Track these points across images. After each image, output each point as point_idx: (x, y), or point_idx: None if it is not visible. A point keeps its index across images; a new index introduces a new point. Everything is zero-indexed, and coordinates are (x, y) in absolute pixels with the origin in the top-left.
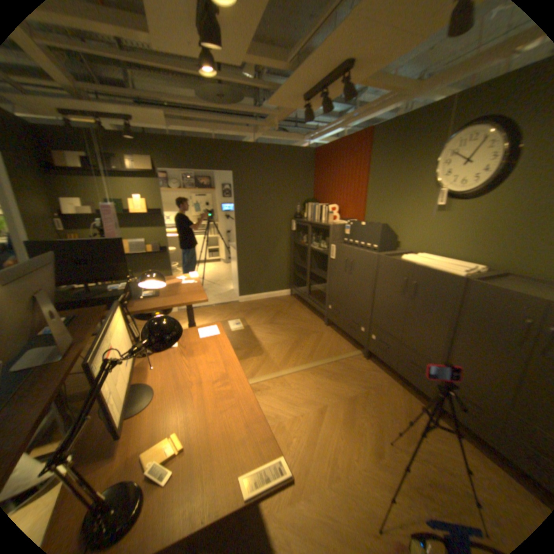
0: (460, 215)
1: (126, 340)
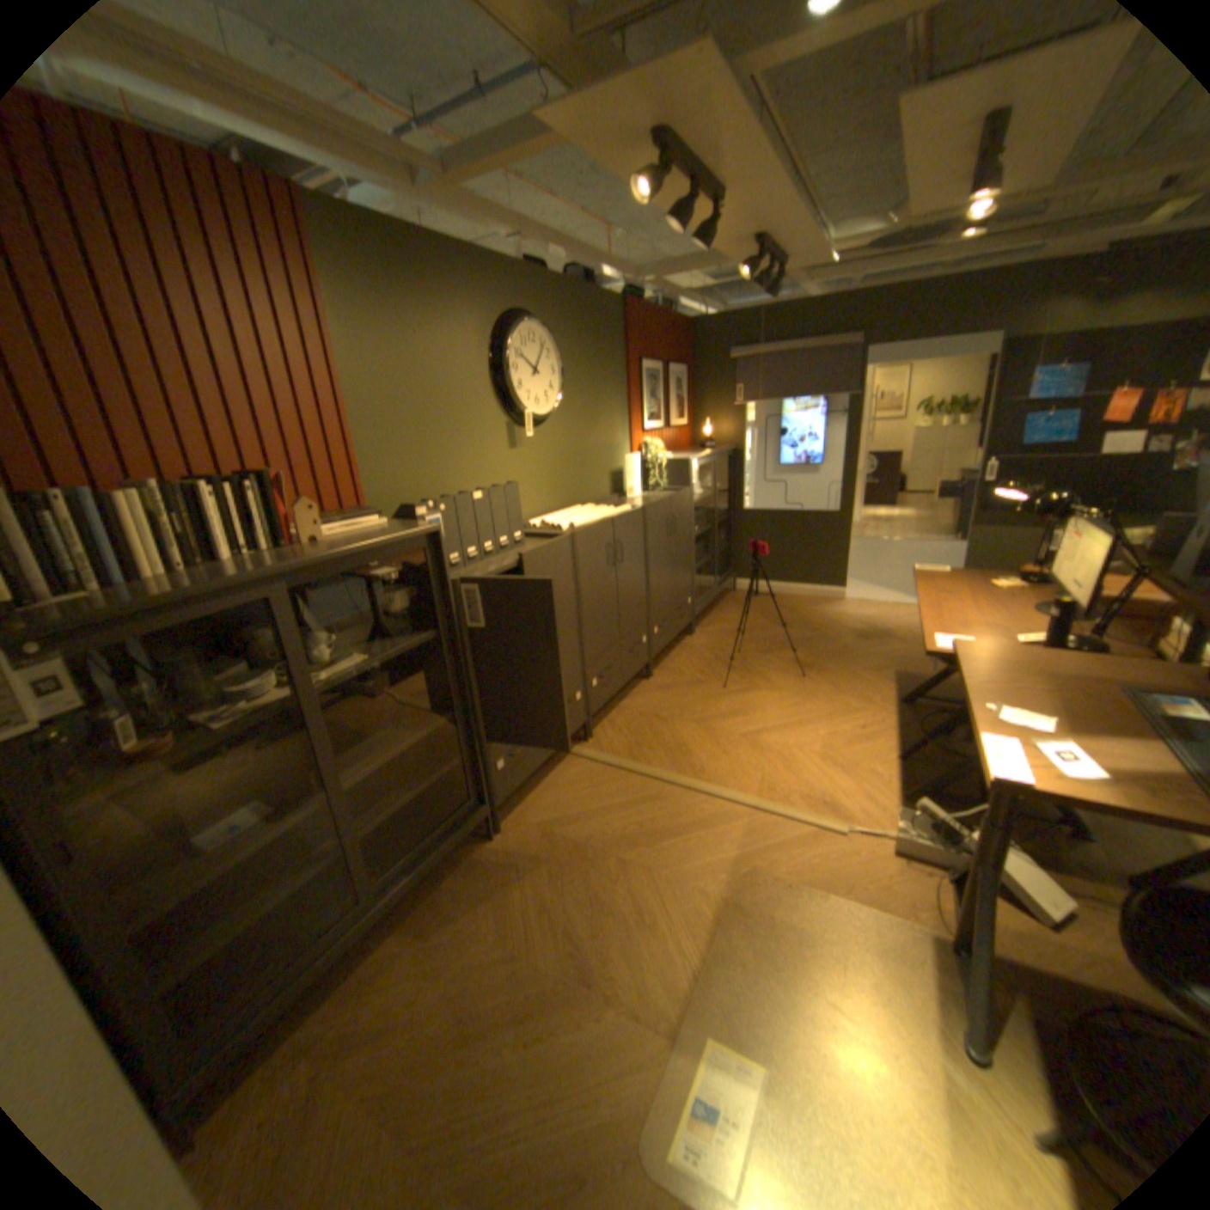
0: (533, 451)
1: (1091, 576)
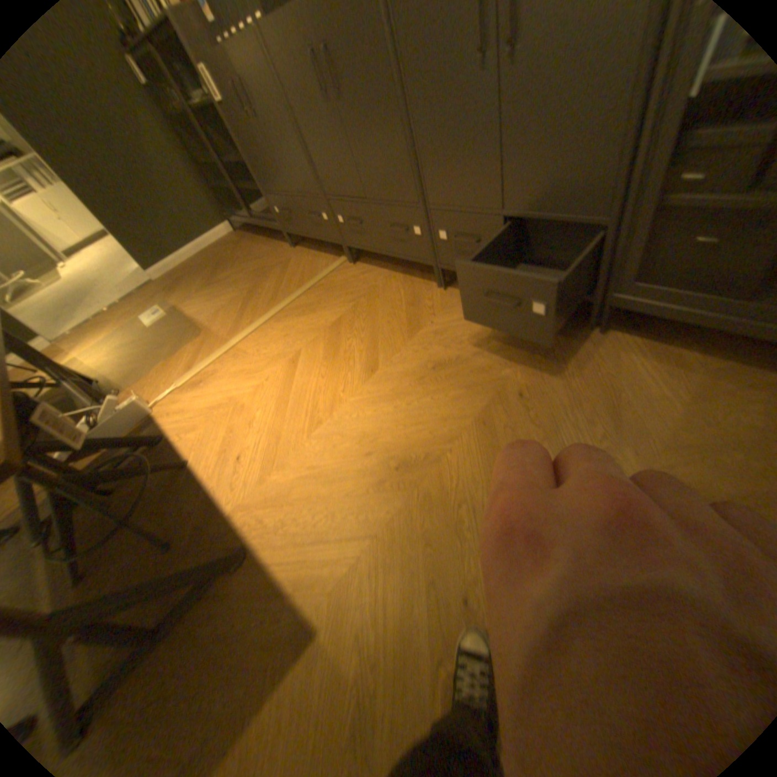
0: None
1: None
